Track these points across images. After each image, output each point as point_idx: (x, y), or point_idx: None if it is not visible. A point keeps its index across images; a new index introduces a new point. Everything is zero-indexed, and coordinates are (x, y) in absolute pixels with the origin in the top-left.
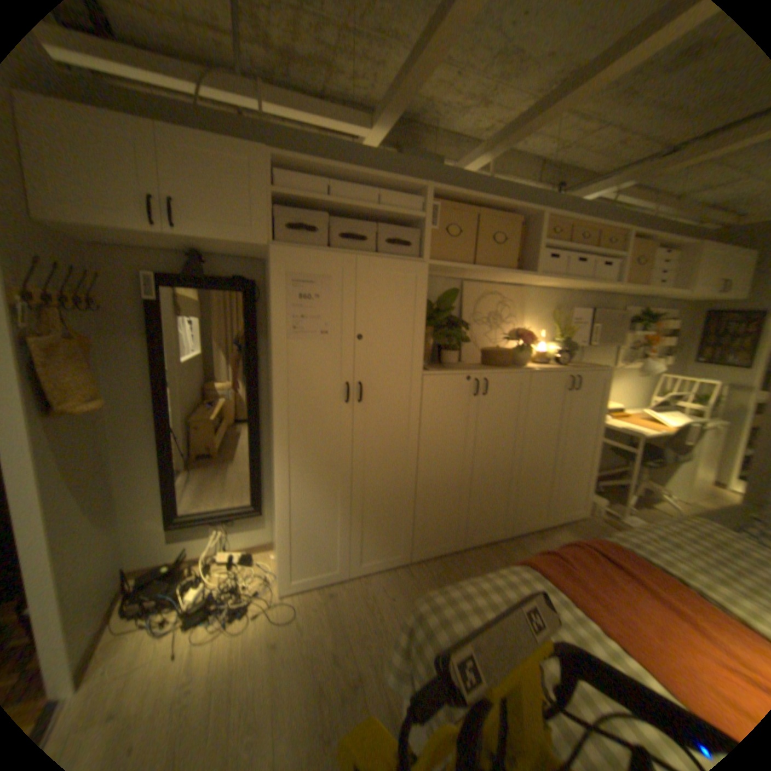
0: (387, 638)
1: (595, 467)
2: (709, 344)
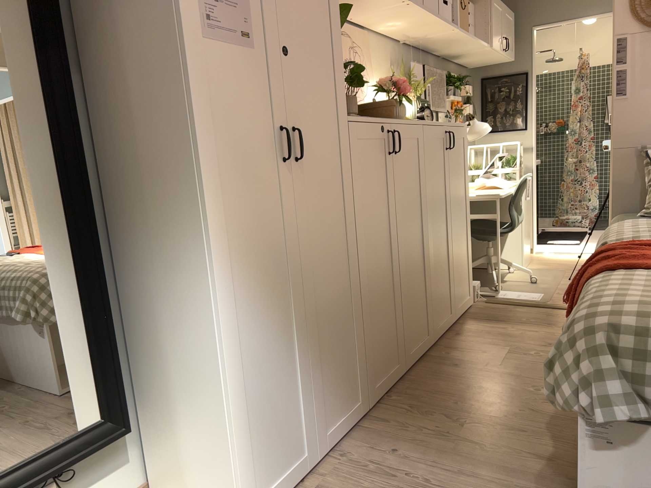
0: (435, 483)
1: (468, 240)
2: (487, 113)
